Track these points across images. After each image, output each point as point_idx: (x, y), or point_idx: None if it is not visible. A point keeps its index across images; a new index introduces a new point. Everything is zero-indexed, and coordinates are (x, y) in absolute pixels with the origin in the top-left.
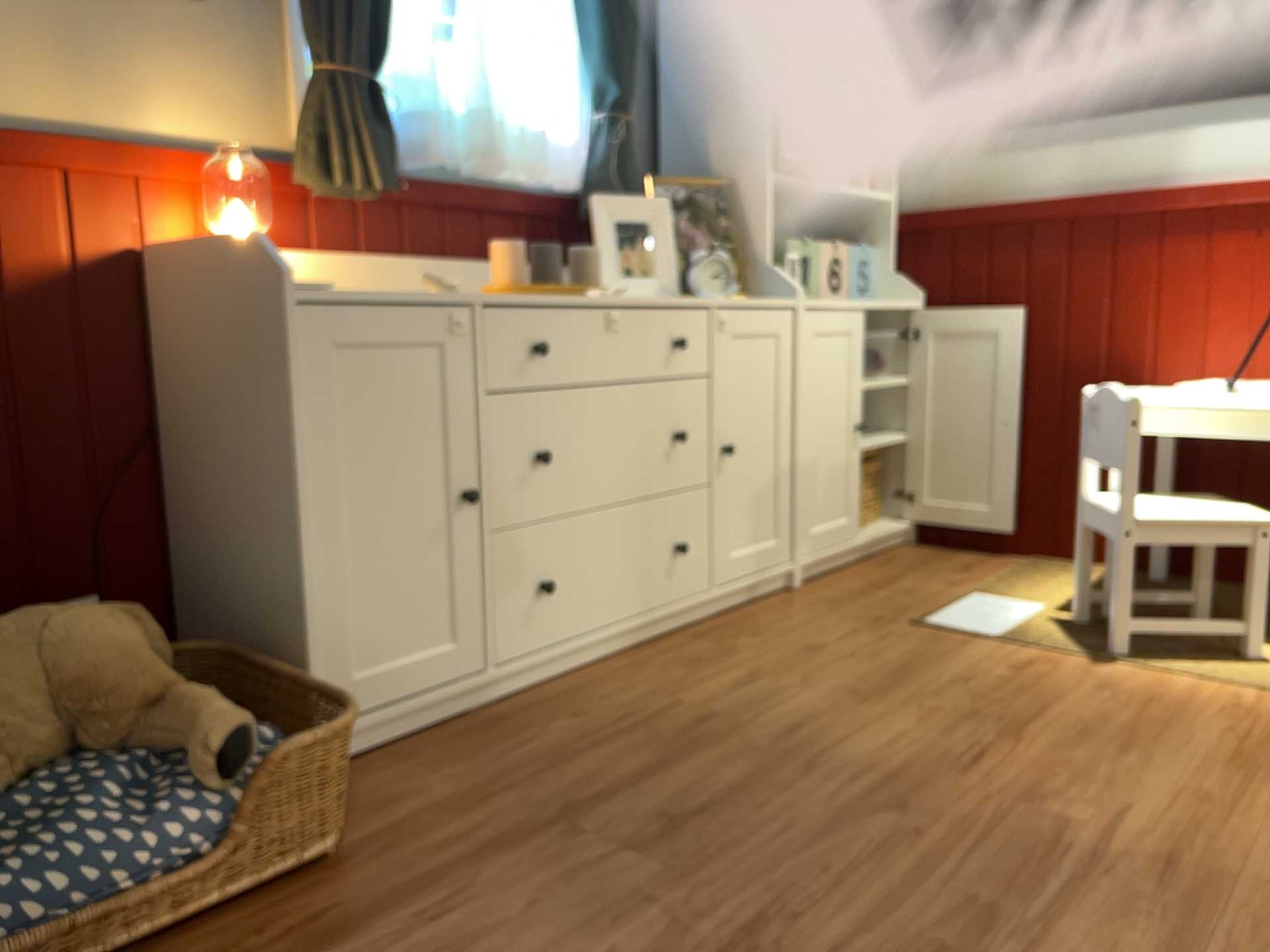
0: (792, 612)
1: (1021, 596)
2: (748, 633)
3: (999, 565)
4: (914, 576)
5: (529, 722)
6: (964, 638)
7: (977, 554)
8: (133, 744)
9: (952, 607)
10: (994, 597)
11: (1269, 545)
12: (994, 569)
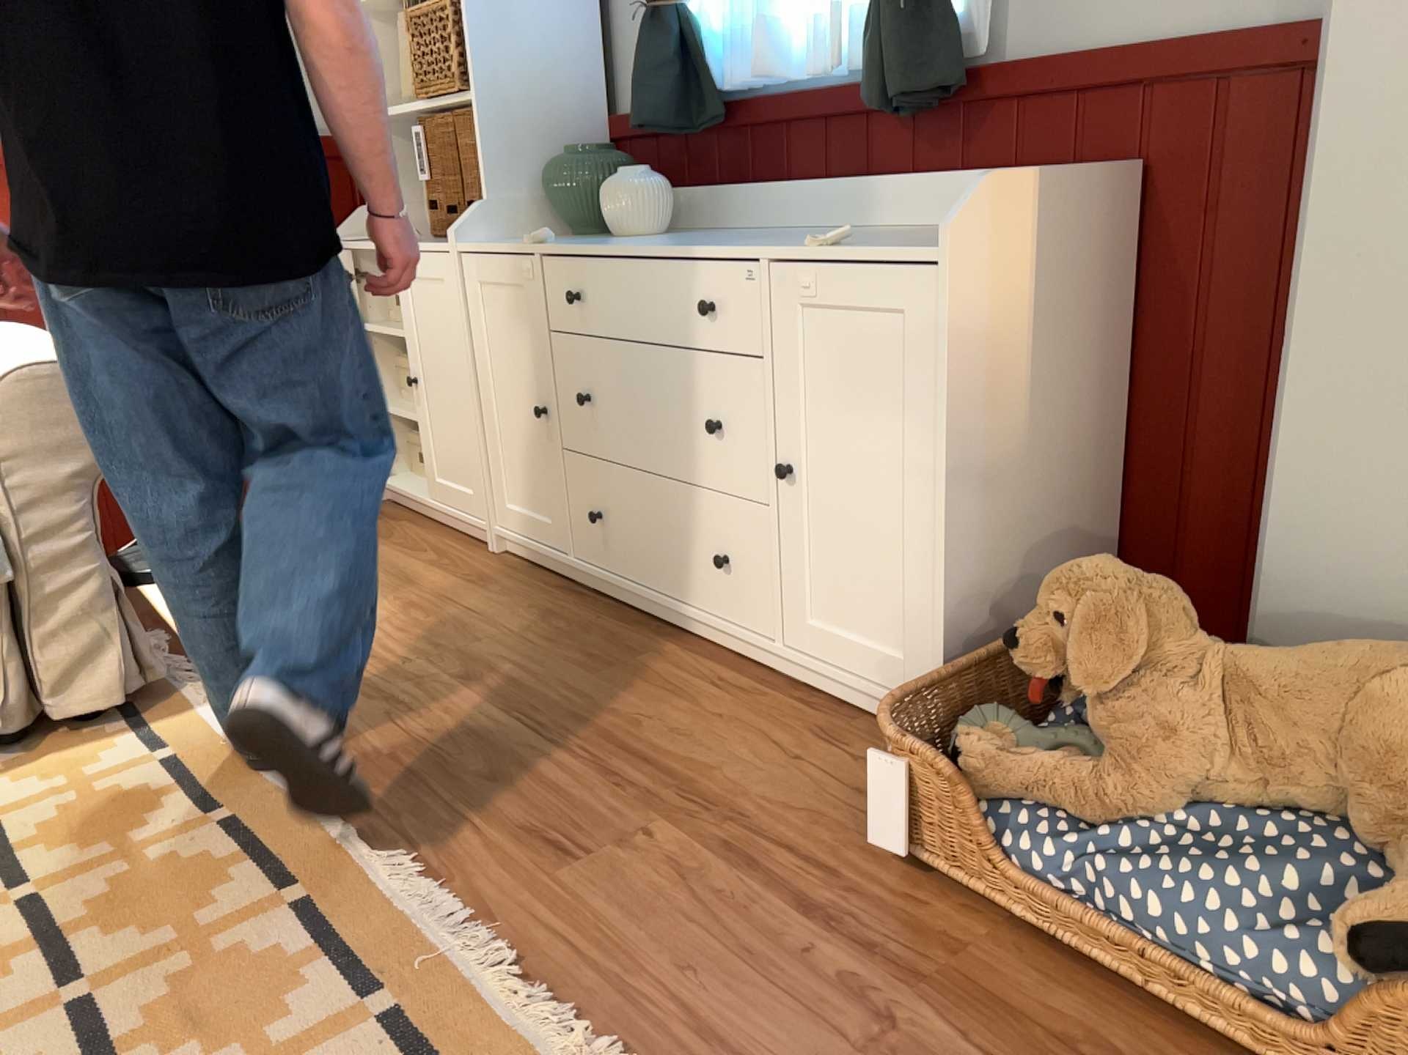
0: None
1: None
2: None
3: None
4: None
5: None
6: None
7: None
8: (1394, 858)
9: None
10: None
11: None
12: None
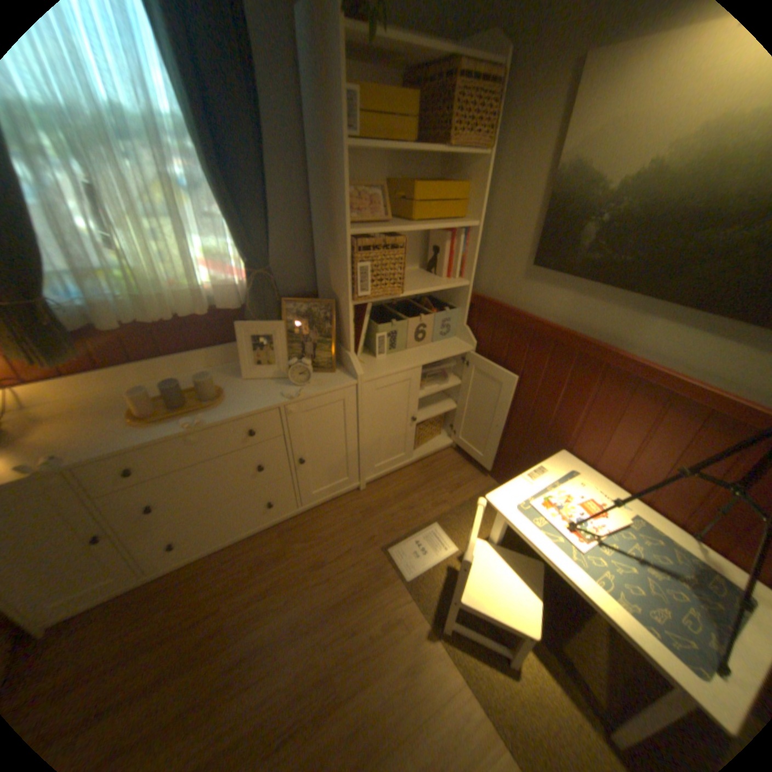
0: (340, 518)
1: (456, 534)
2: (304, 537)
3: (475, 489)
4: (426, 490)
5: (152, 607)
6: (391, 579)
7: (475, 471)
8: None
9: (413, 538)
10: (442, 531)
11: (533, 646)
12: (469, 493)
